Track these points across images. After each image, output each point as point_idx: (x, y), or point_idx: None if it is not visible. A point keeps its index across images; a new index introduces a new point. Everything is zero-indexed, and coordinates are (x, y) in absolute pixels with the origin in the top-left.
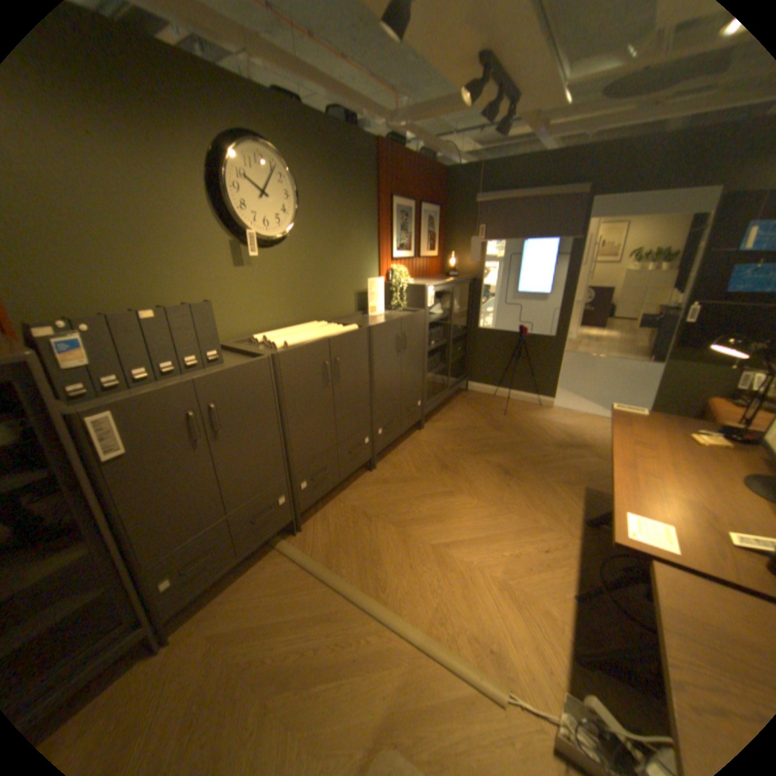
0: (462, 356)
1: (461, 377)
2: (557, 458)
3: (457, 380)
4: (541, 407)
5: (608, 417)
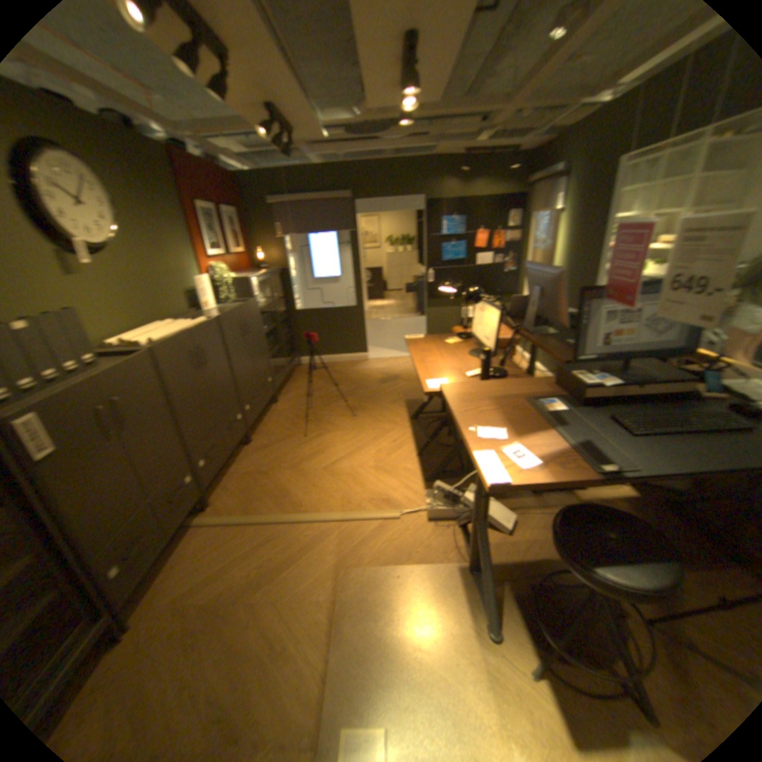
0: (288, 336)
1: (293, 354)
2: (381, 390)
3: (290, 357)
4: (359, 362)
5: (403, 357)
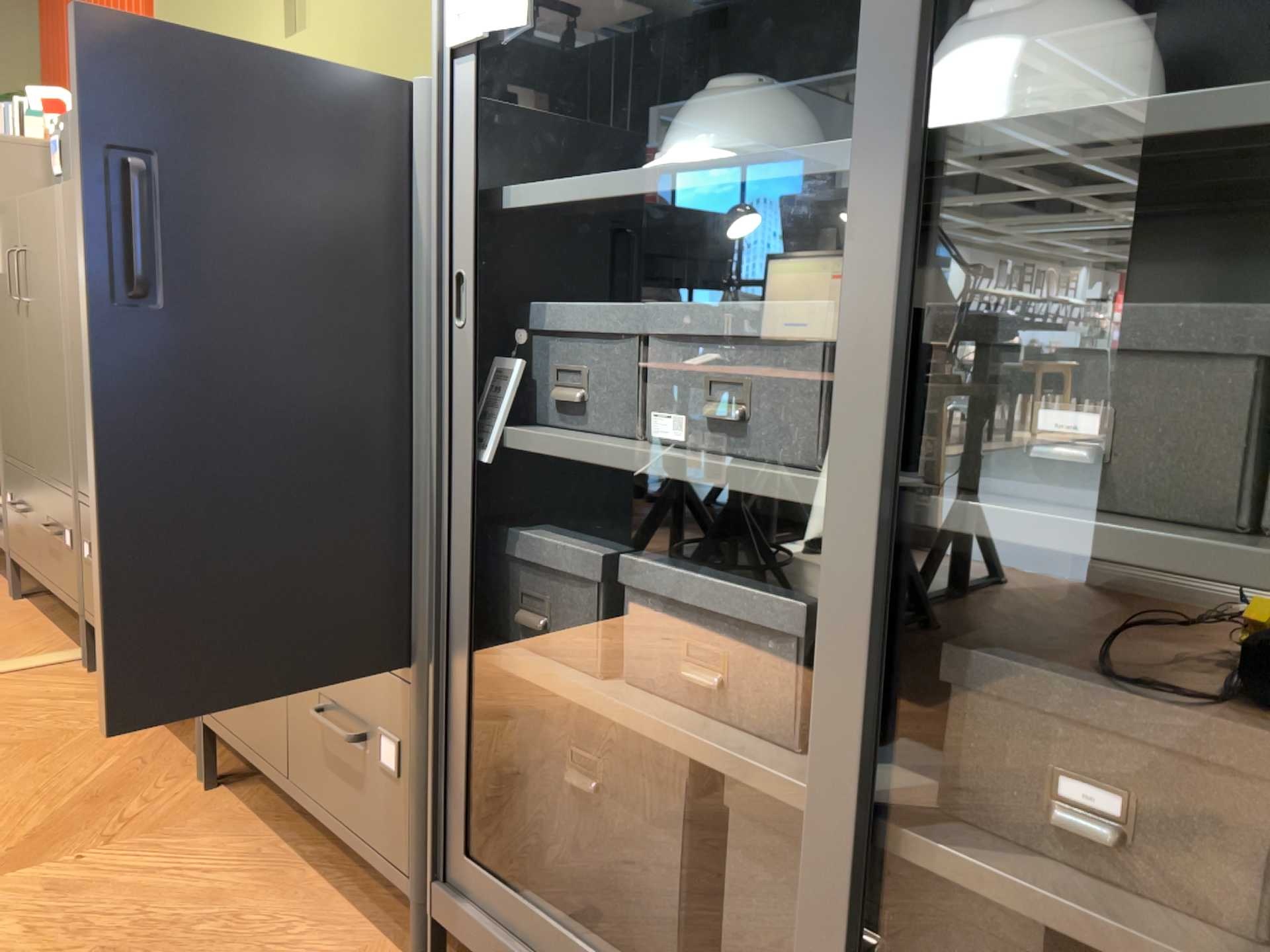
0: None
1: None
2: None
3: None
4: None
5: None
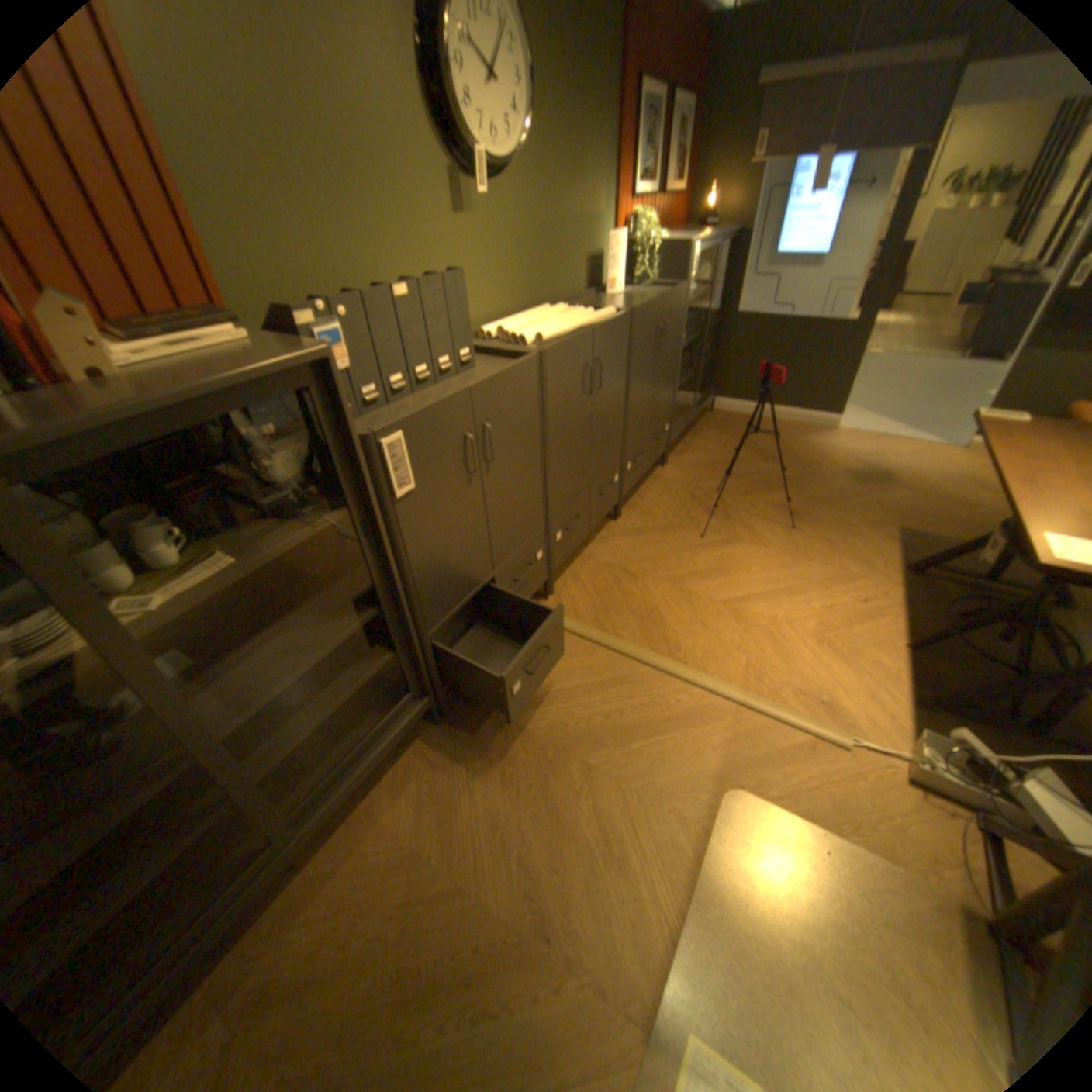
0: (711, 357)
1: (708, 390)
2: (855, 493)
3: (703, 393)
4: (821, 428)
5: (914, 438)
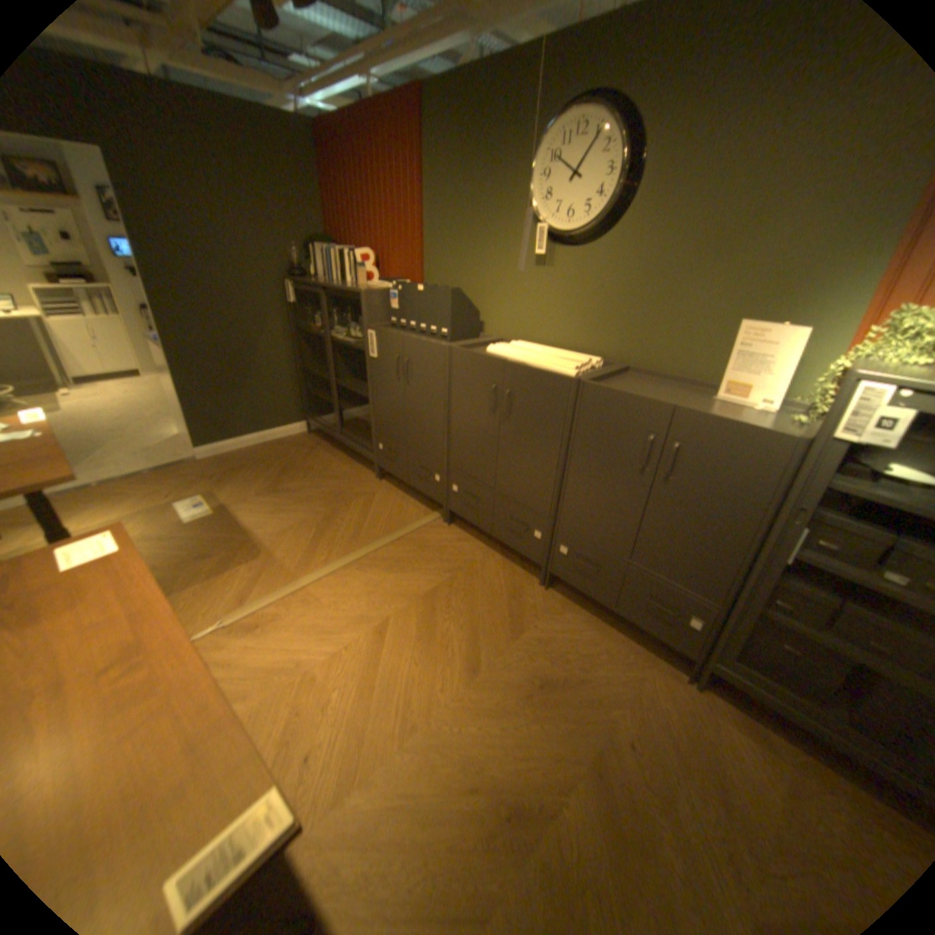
0: None
1: None
2: None
3: None
4: None
5: None
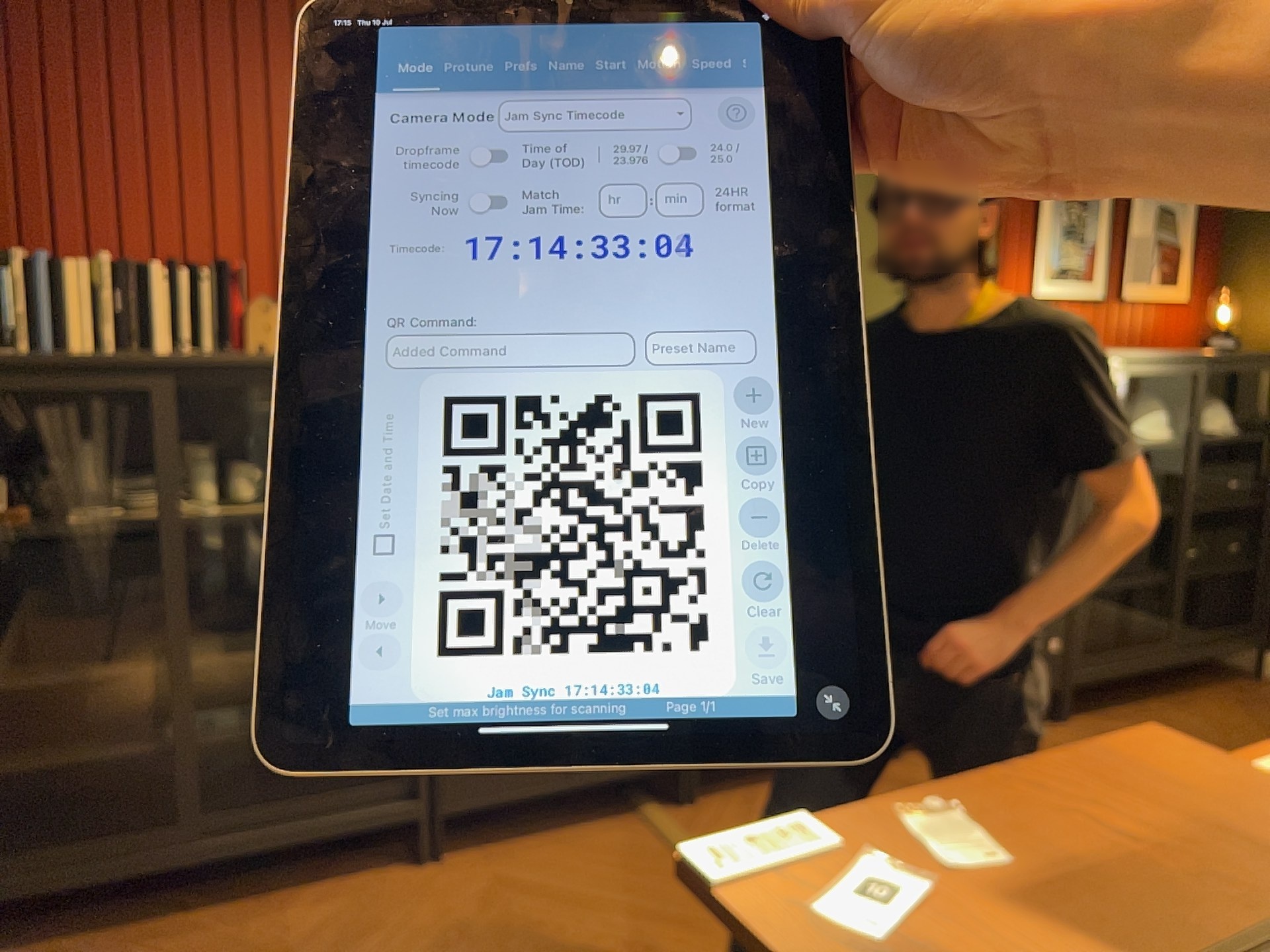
0: (1246, 566)
1: (1240, 629)
2: None
3: (1223, 631)
4: None
5: None
